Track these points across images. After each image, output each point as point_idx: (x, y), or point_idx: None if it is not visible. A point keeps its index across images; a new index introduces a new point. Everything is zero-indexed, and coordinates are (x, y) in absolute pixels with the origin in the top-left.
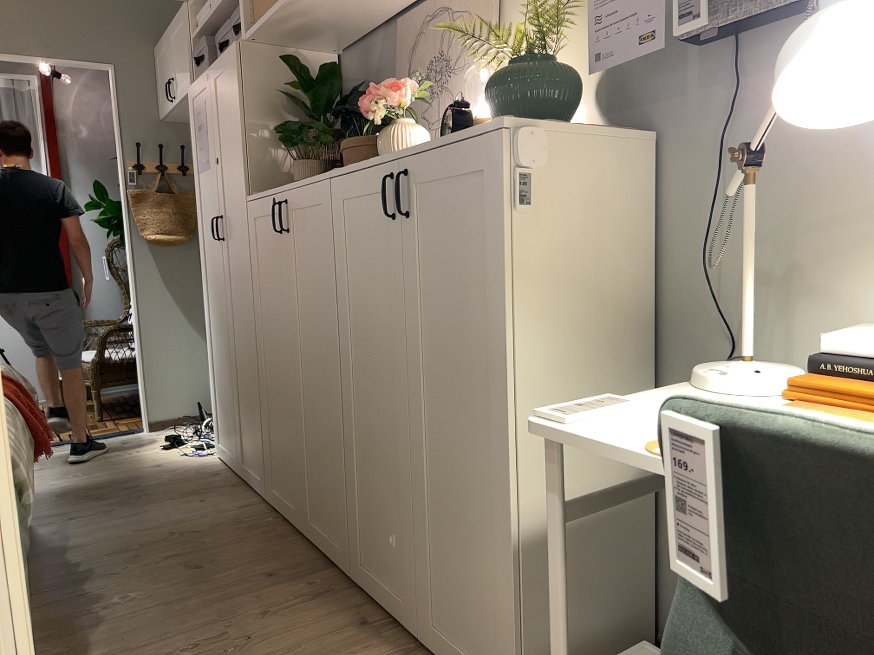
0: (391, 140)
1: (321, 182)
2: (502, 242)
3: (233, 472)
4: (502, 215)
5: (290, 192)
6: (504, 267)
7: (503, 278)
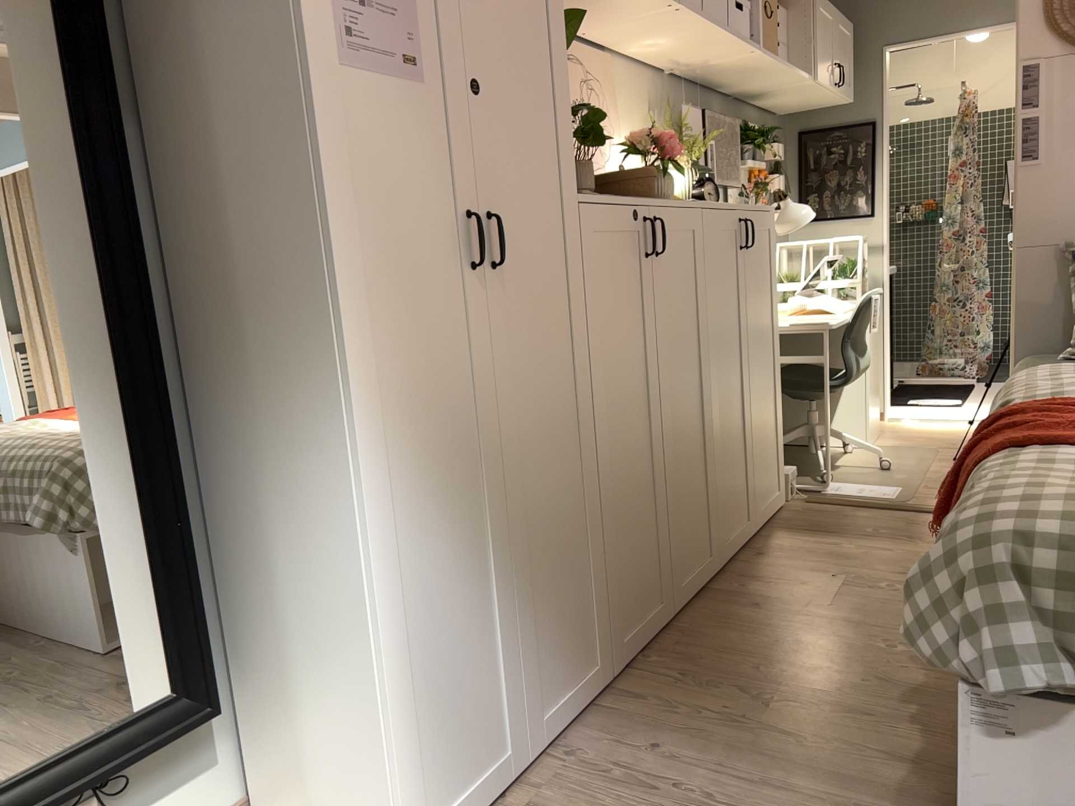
0: (674, 183)
1: (696, 208)
2: (776, 263)
3: (505, 796)
4: (775, 250)
5: (662, 208)
6: (776, 275)
7: (776, 280)
